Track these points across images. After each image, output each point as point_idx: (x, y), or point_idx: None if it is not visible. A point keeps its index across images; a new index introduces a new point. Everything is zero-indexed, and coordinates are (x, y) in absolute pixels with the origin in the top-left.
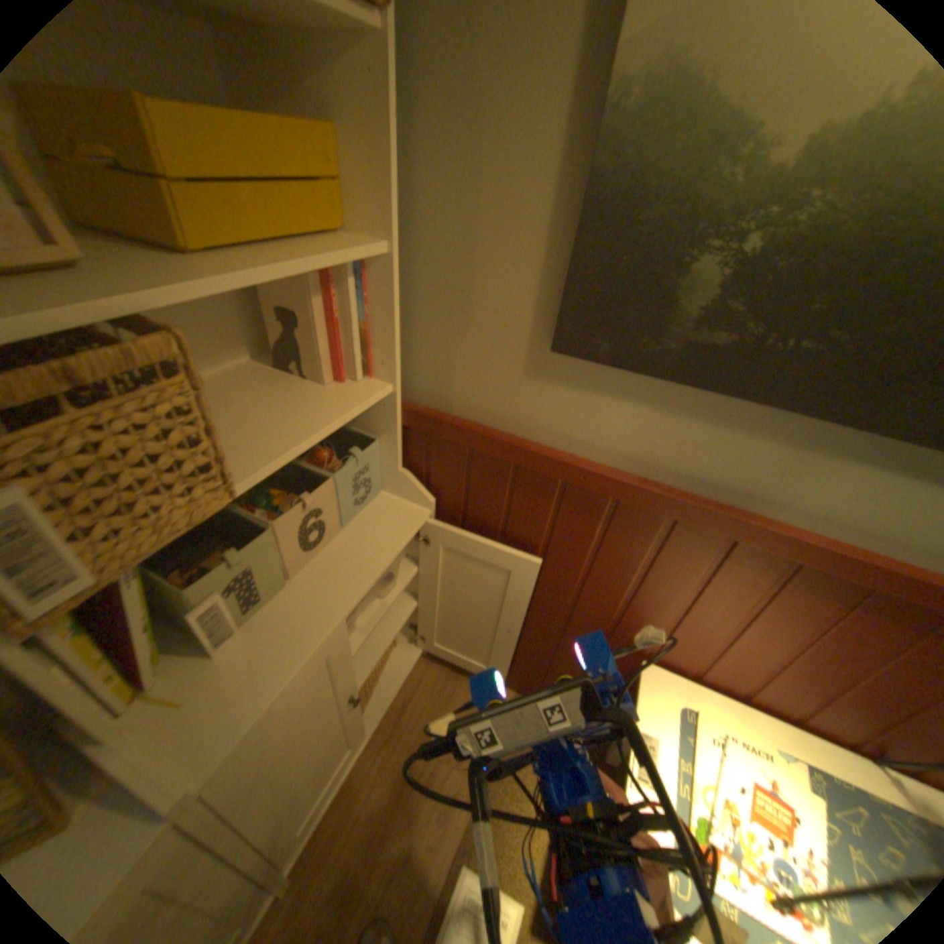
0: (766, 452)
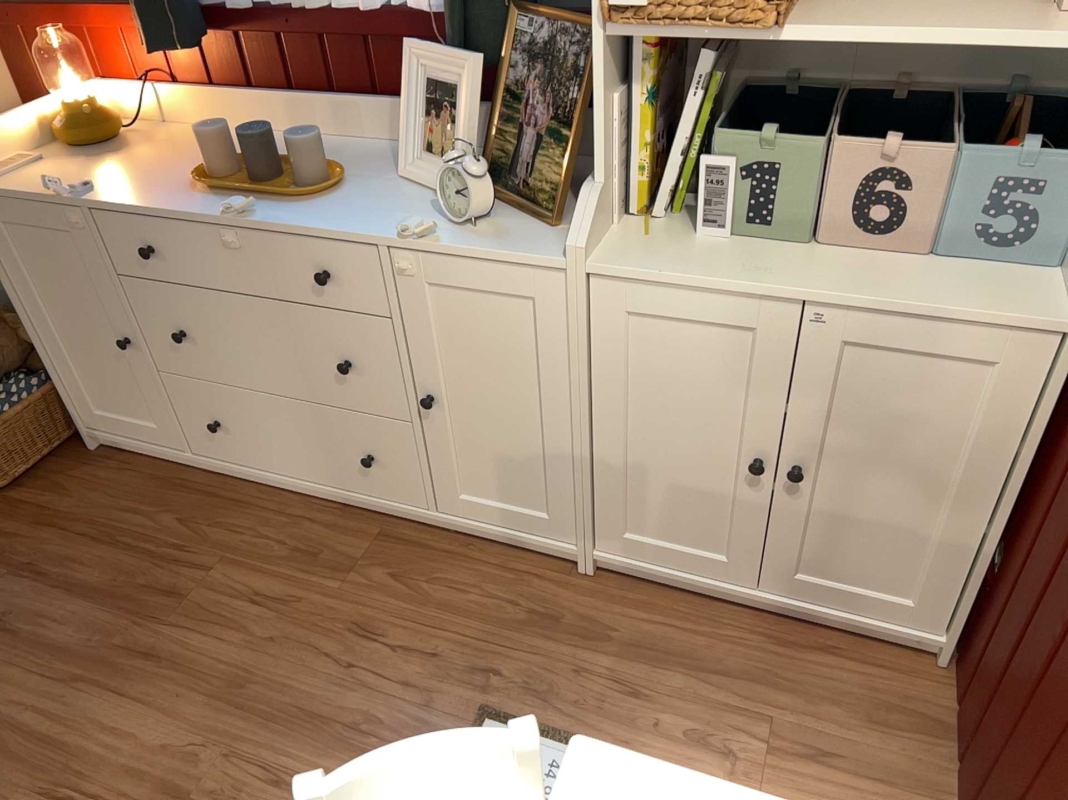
0: None
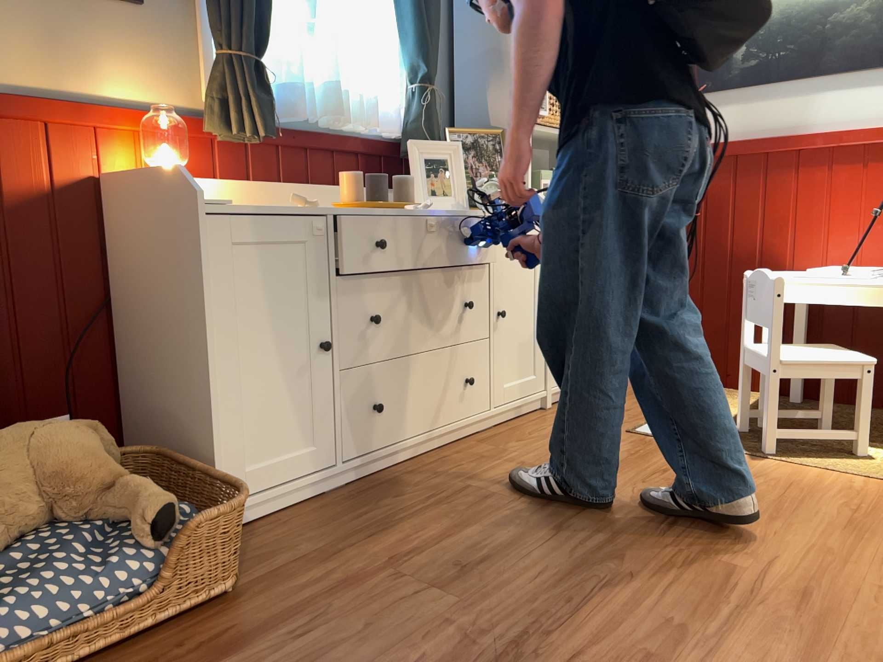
0: (788, 104)
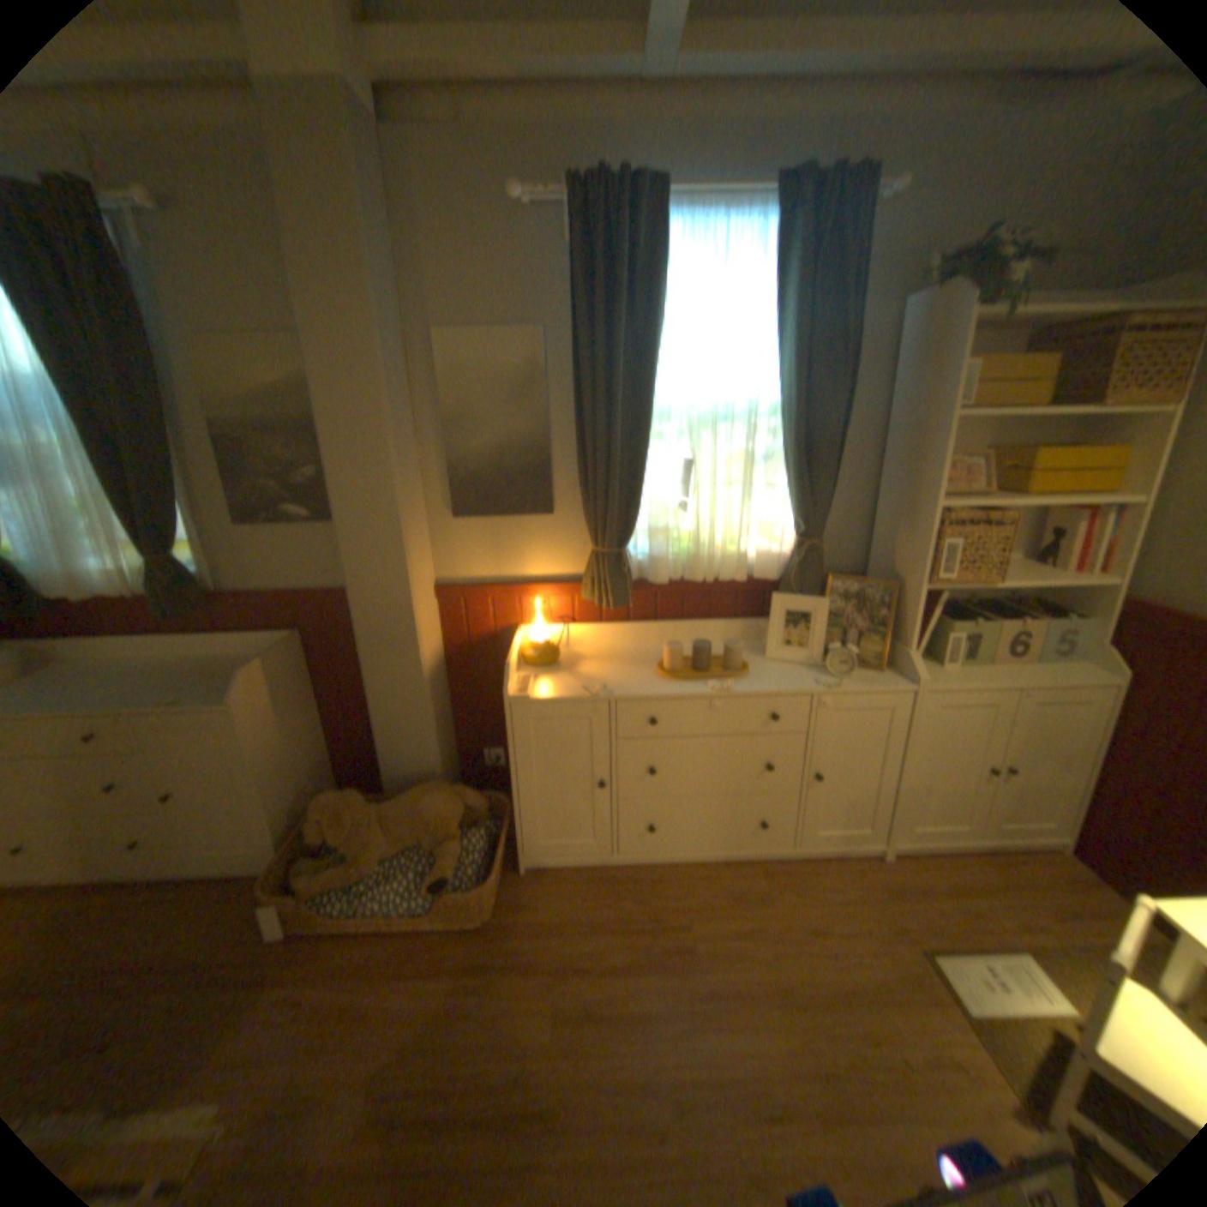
0: None
